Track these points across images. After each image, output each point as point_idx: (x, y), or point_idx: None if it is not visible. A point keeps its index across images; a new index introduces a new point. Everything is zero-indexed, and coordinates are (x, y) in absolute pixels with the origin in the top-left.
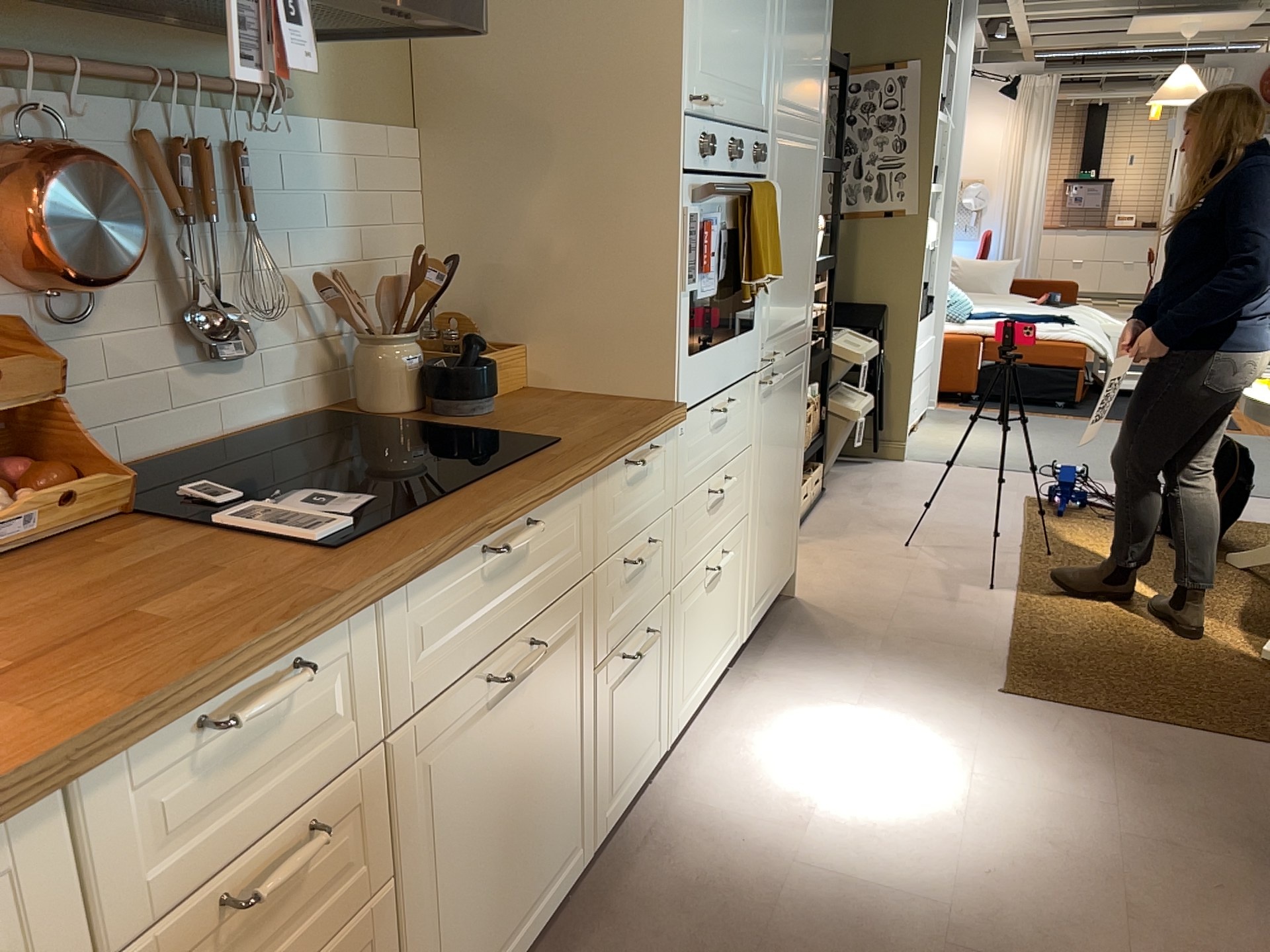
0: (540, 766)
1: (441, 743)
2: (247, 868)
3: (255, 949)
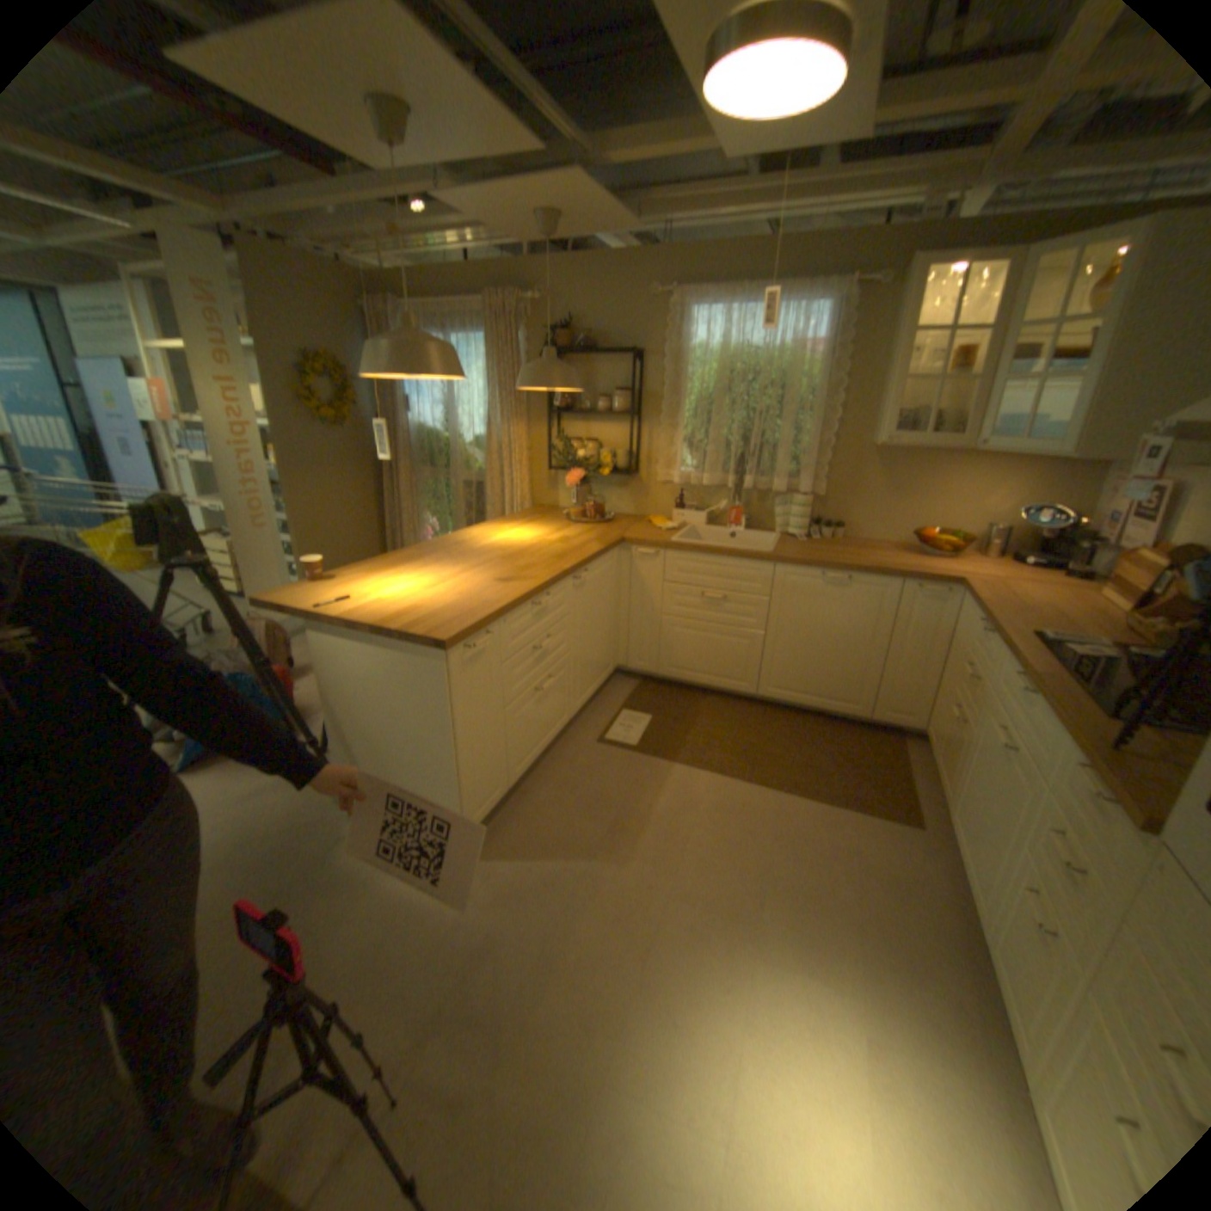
0: (998, 819)
1: (994, 723)
2: (975, 668)
3: (969, 690)
